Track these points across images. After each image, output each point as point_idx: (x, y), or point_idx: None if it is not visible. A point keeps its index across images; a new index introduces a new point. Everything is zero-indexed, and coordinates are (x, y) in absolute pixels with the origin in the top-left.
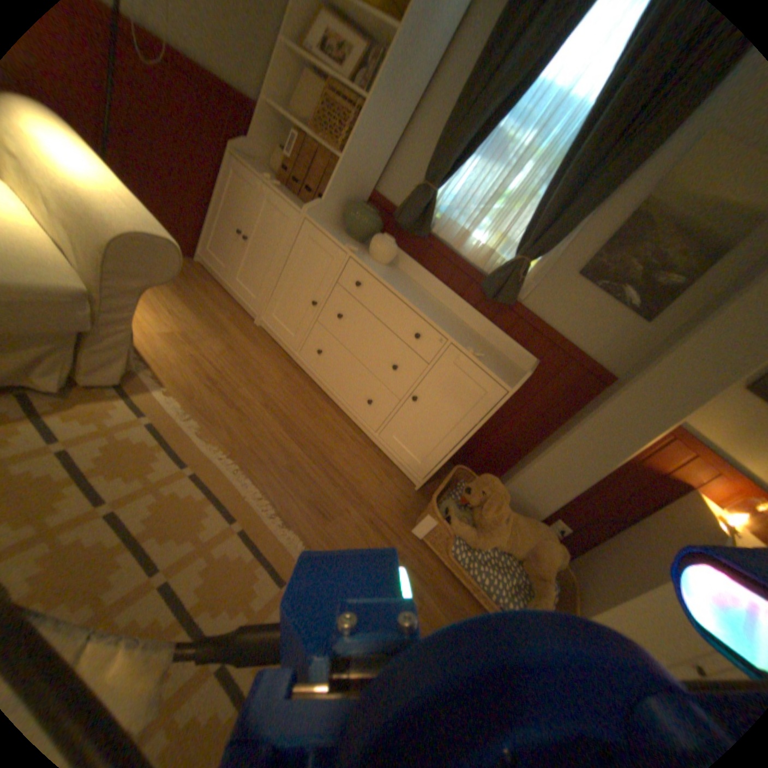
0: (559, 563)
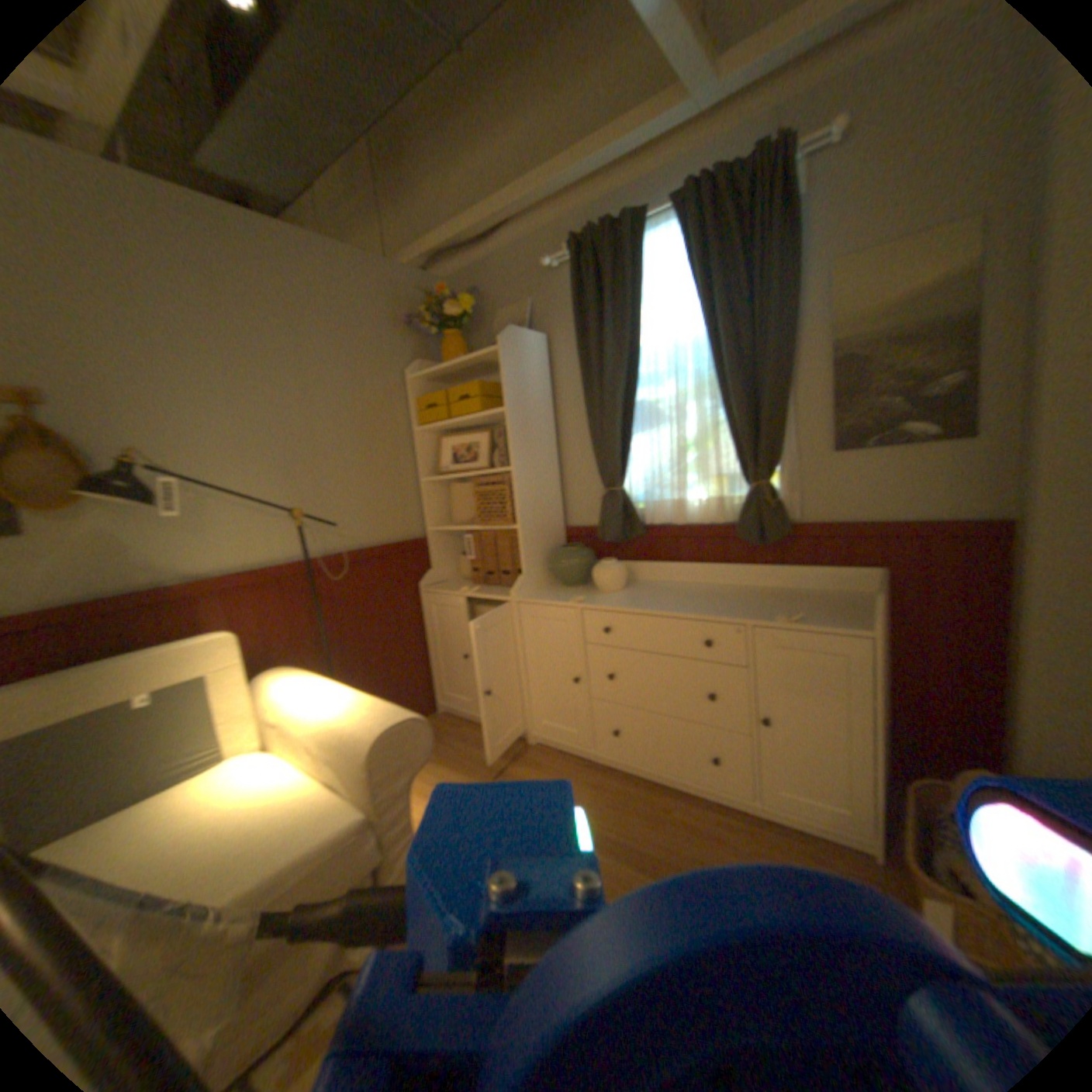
0: None
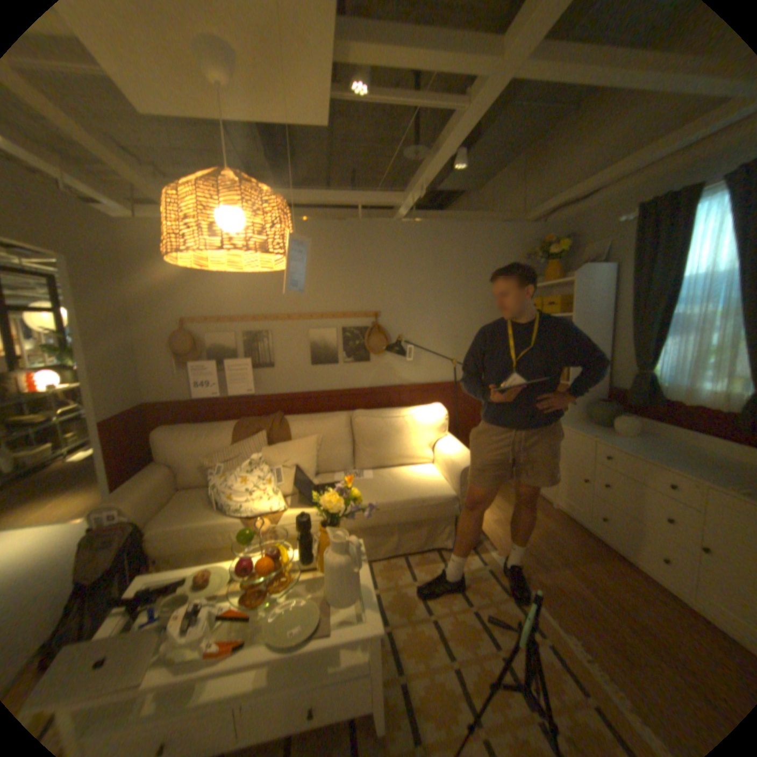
0: None
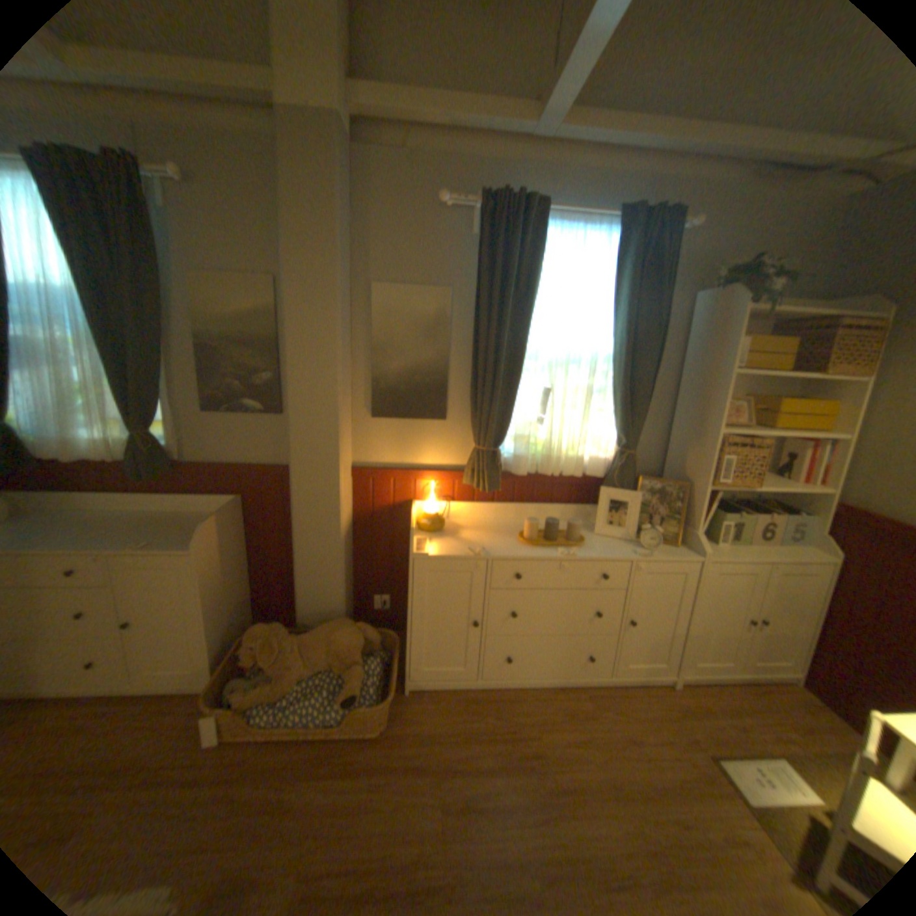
0: (355, 642)
